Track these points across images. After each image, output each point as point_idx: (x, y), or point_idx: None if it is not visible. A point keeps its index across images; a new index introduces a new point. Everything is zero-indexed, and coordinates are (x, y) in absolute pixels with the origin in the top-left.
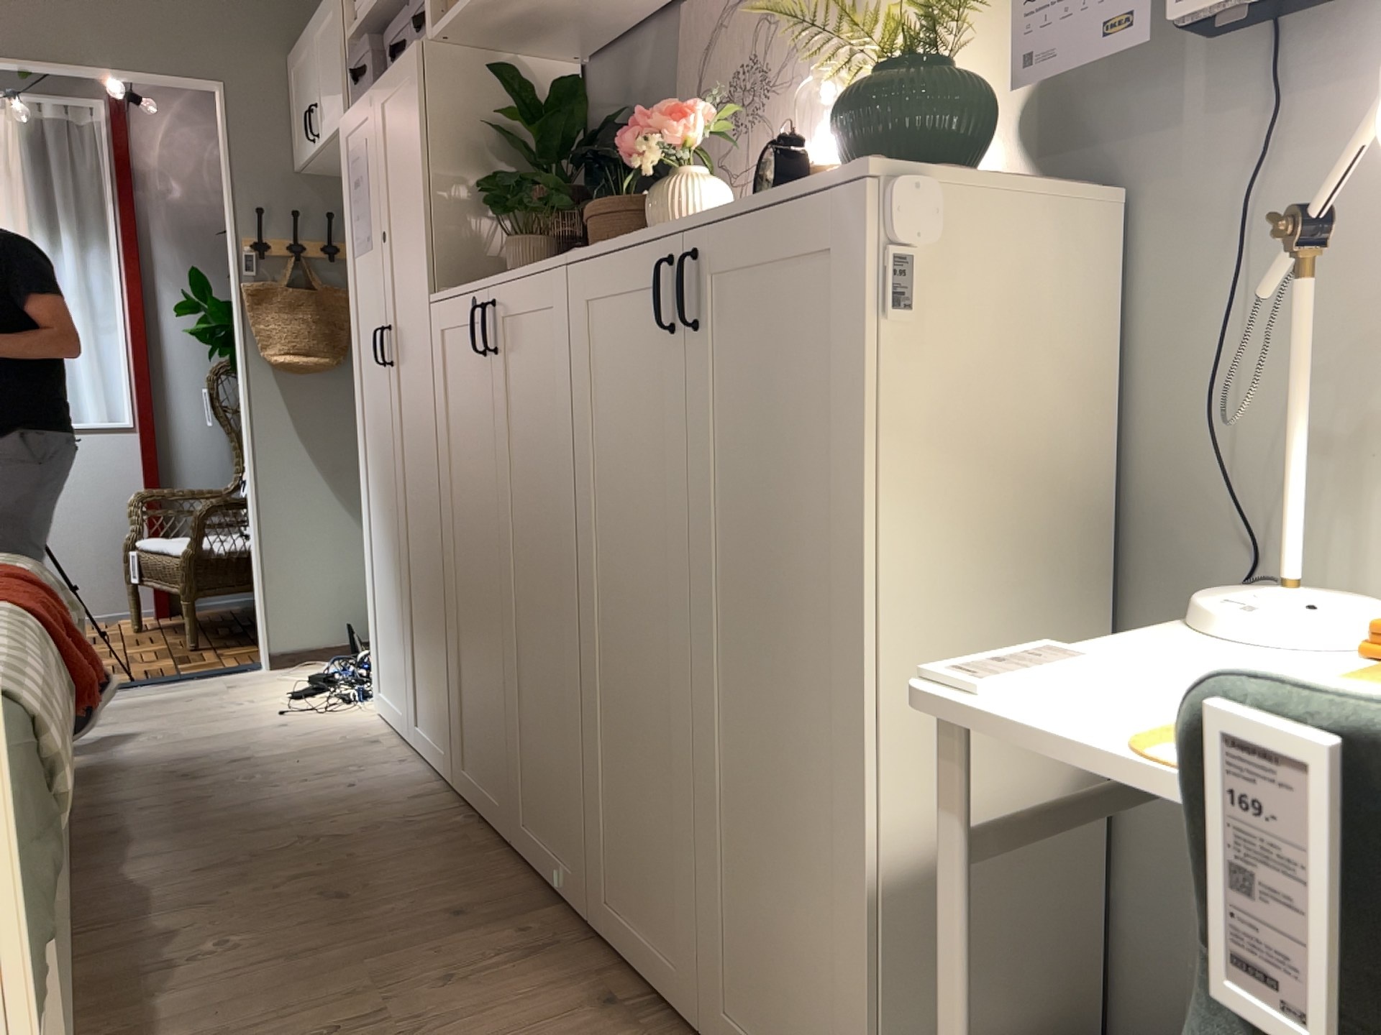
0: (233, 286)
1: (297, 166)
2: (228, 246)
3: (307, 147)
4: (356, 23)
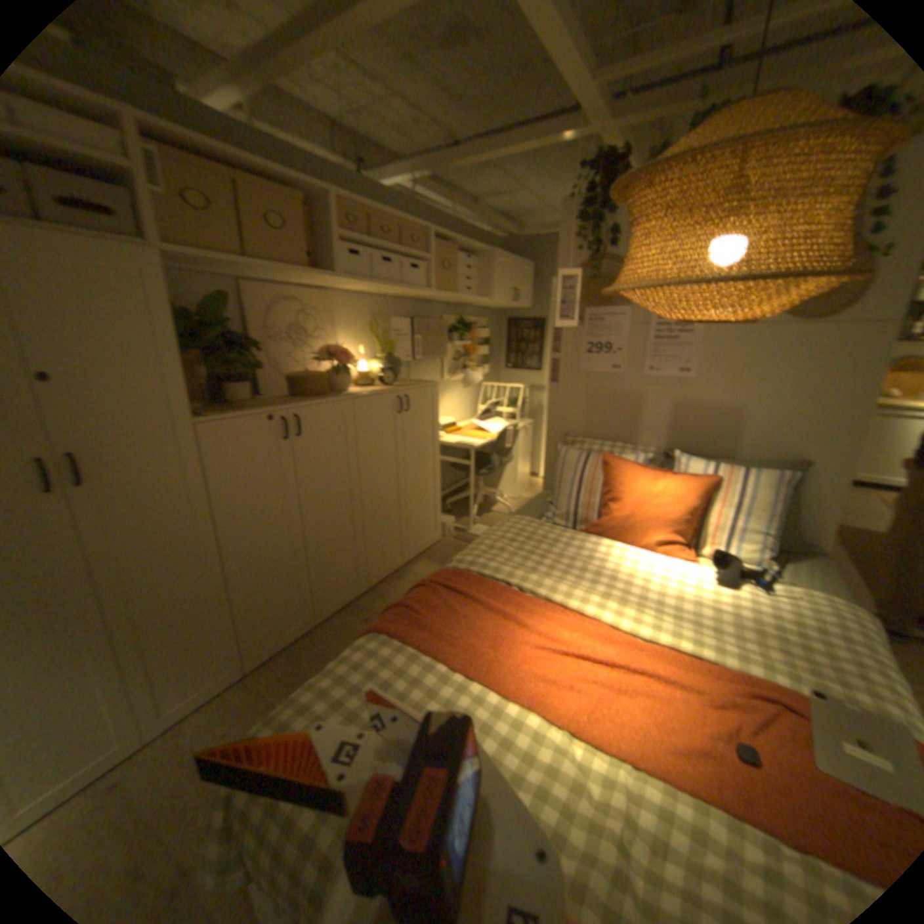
0: None
1: None
2: None
3: None
4: None
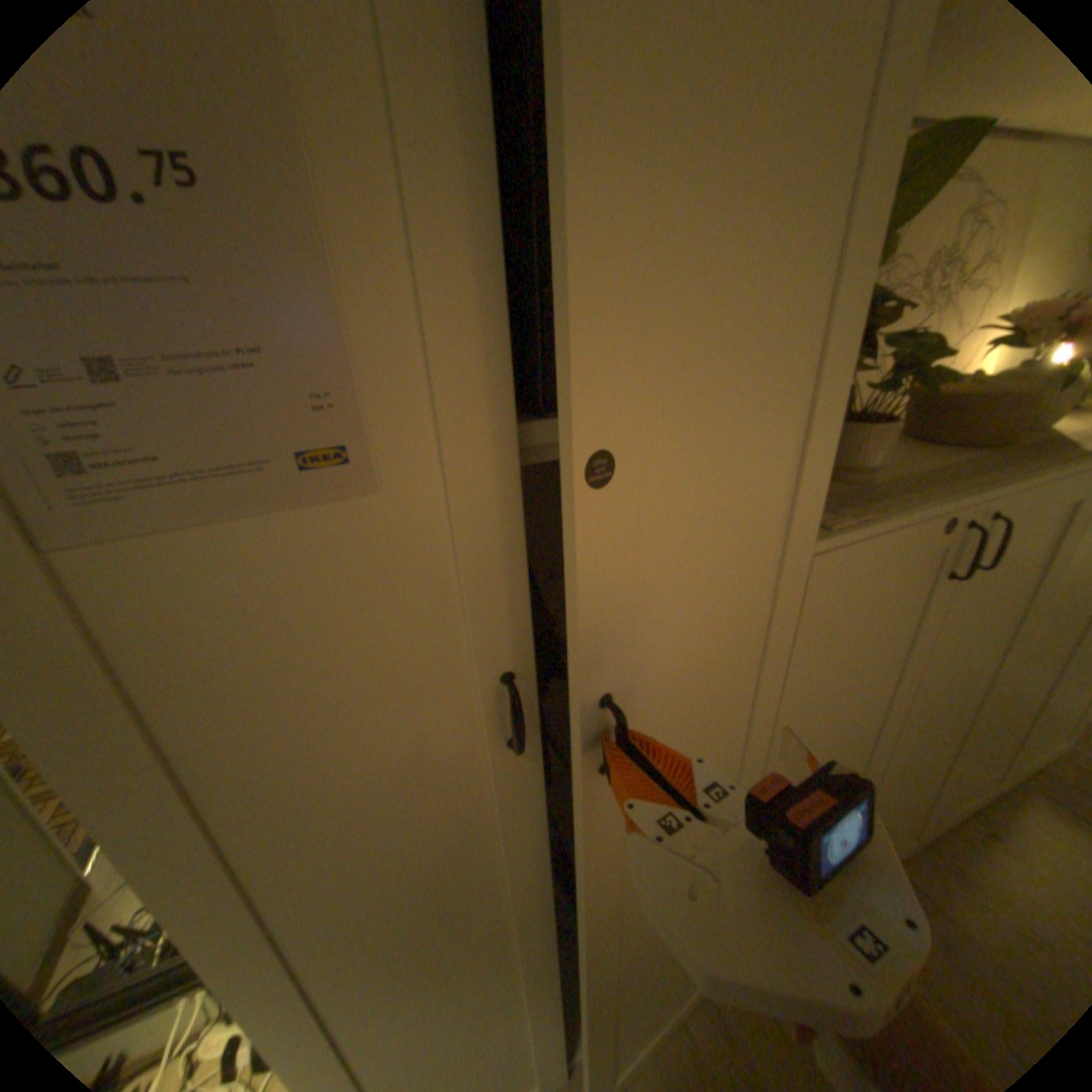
0: None
1: None
2: None
3: None
4: None
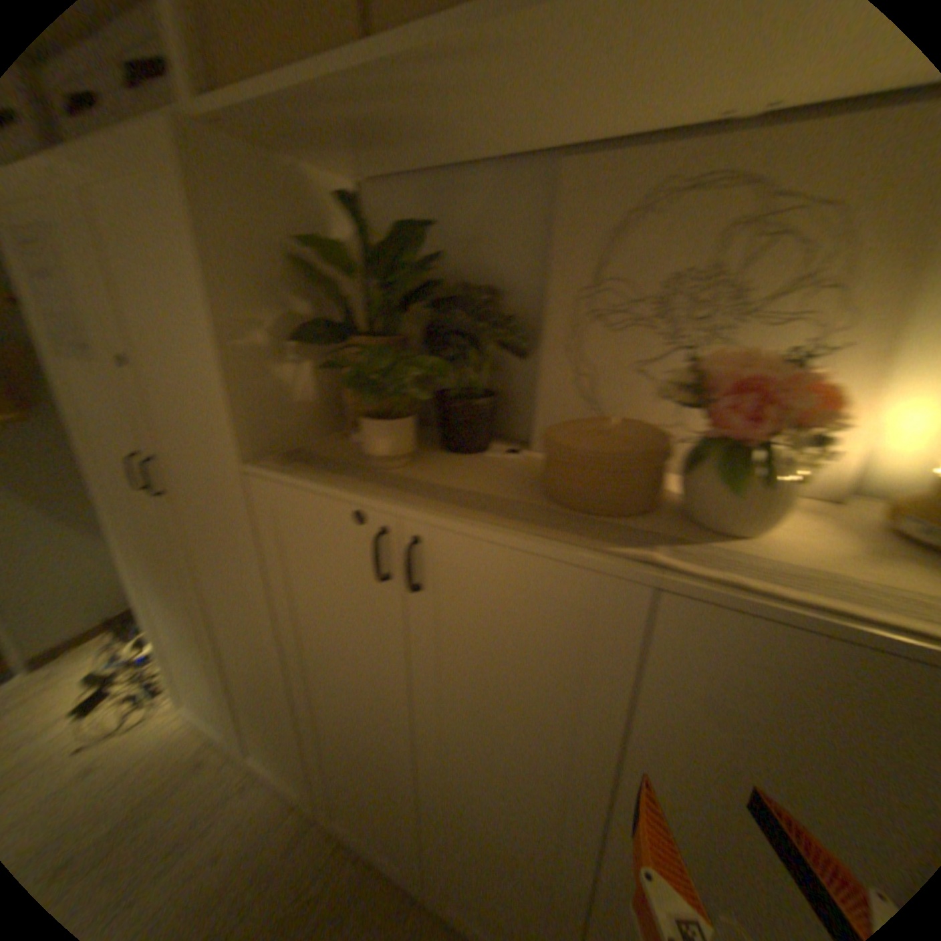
0: None
1: None
2: None
3: None
4: None
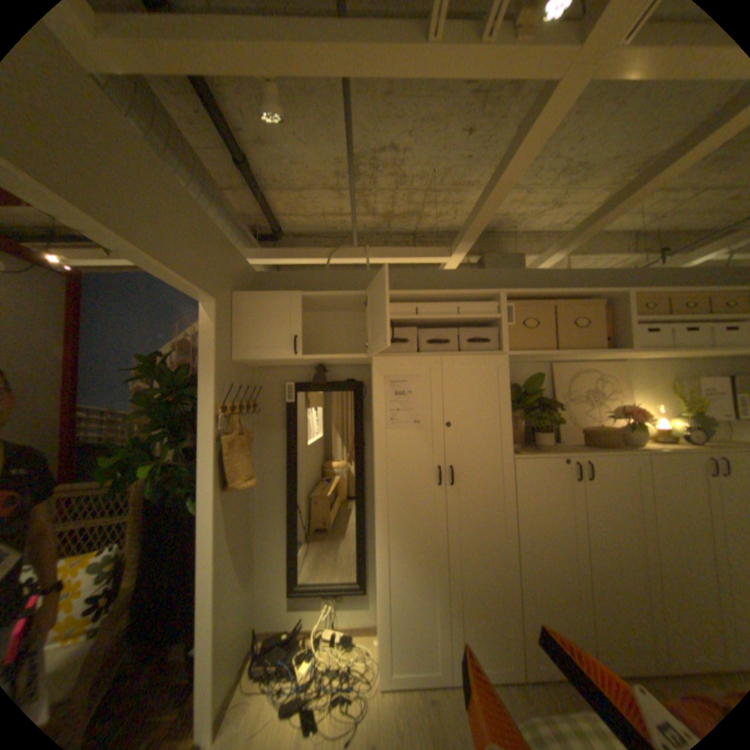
0: (206, 439)
1: (242, 360)
2: (198, 409)
3: (274, 353)
4: (393, 319)
